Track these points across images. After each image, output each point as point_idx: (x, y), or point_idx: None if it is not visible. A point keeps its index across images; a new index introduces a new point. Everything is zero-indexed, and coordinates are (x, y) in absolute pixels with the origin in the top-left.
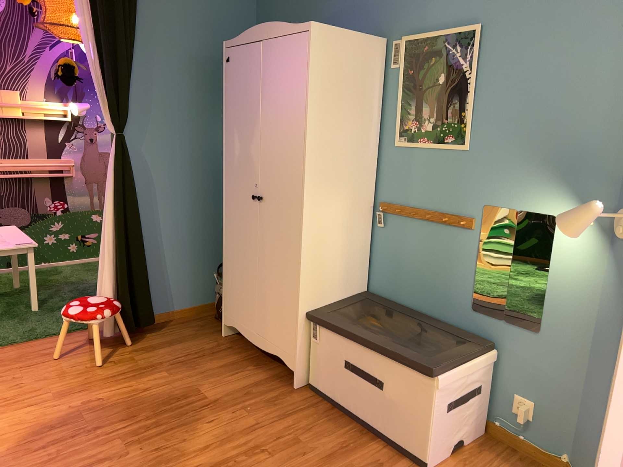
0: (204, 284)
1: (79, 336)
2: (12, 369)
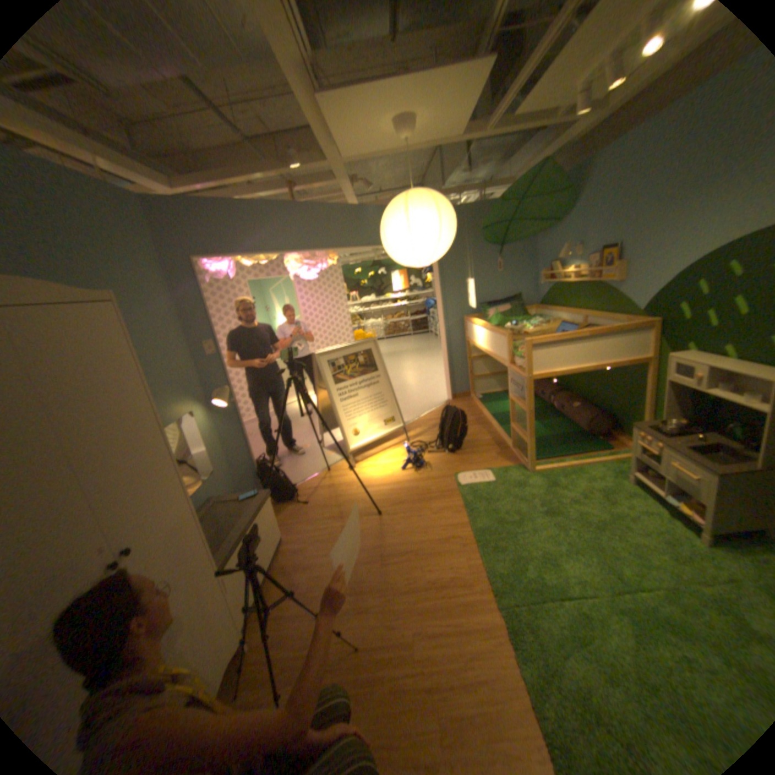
0: None
1: None
2: None
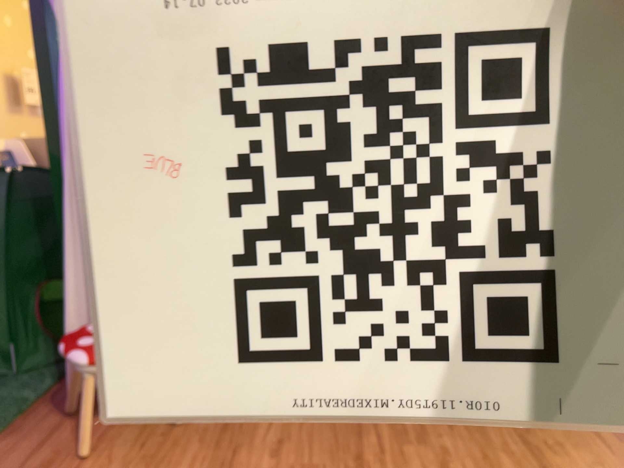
0: None
1: (35, 421)
2: None
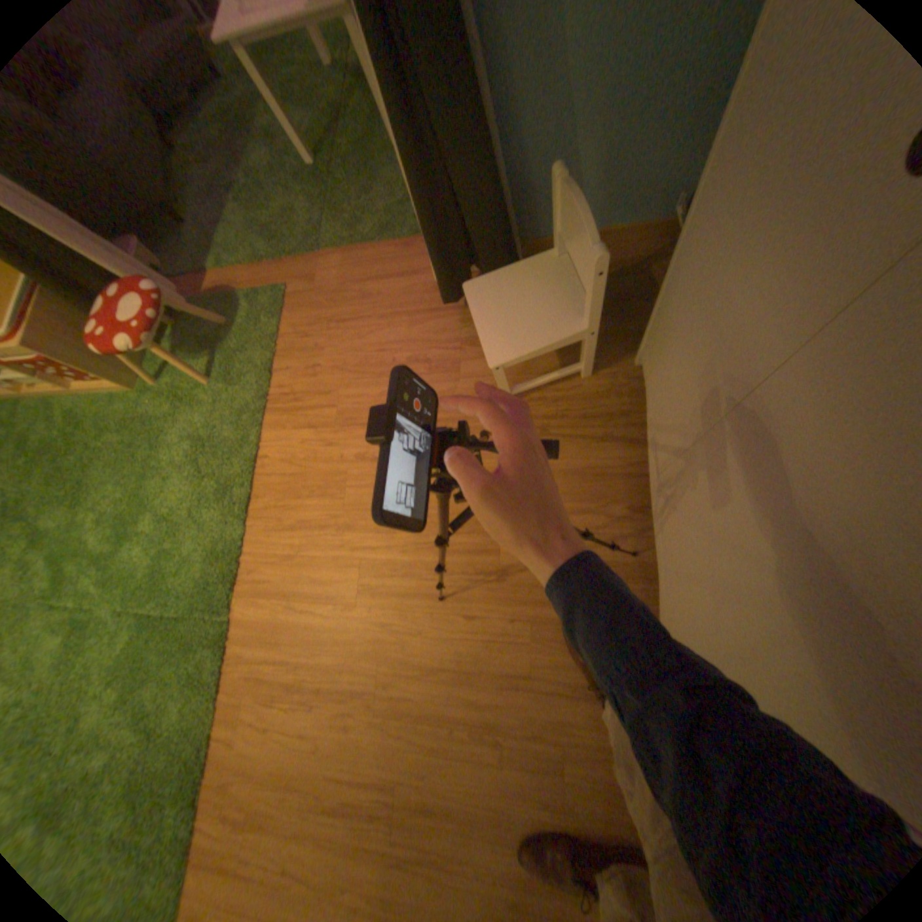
0: (678, 180)
1: (420, 258)
2: (321, 321)
